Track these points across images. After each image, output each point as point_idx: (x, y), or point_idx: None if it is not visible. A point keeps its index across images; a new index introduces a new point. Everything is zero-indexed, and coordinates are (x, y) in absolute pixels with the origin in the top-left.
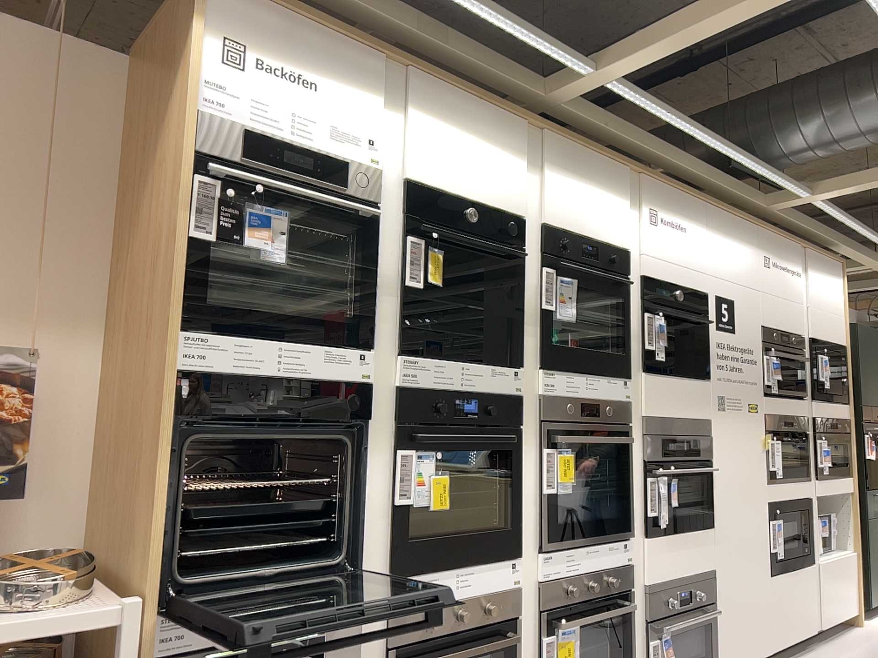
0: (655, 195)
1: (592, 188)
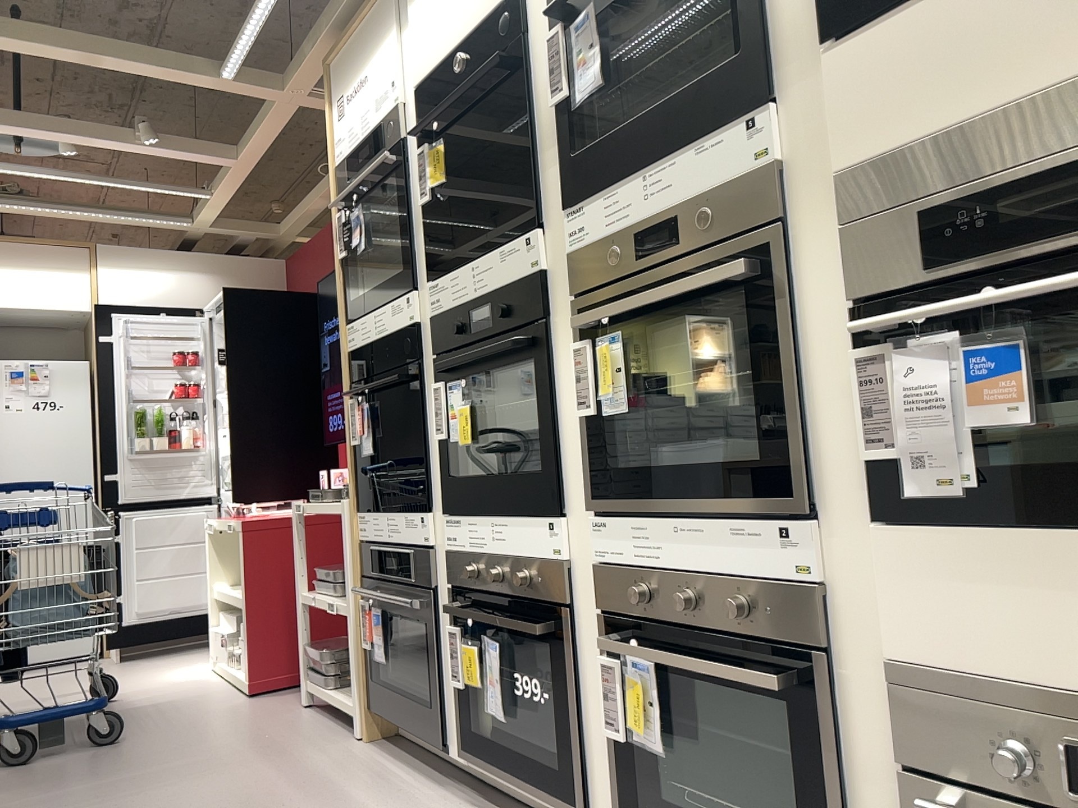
0: None
1: None
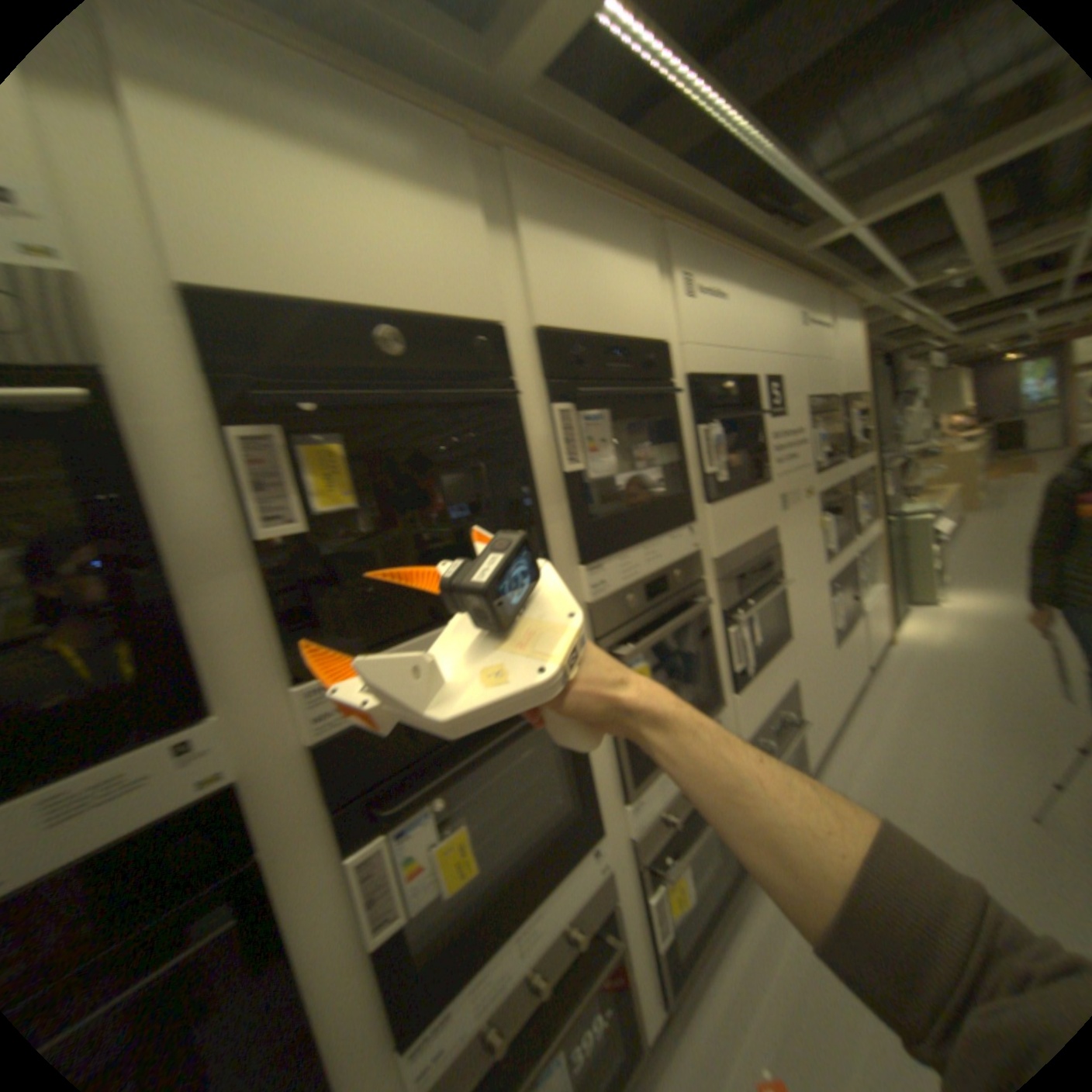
0: (699, 245)
1: (613, 243)
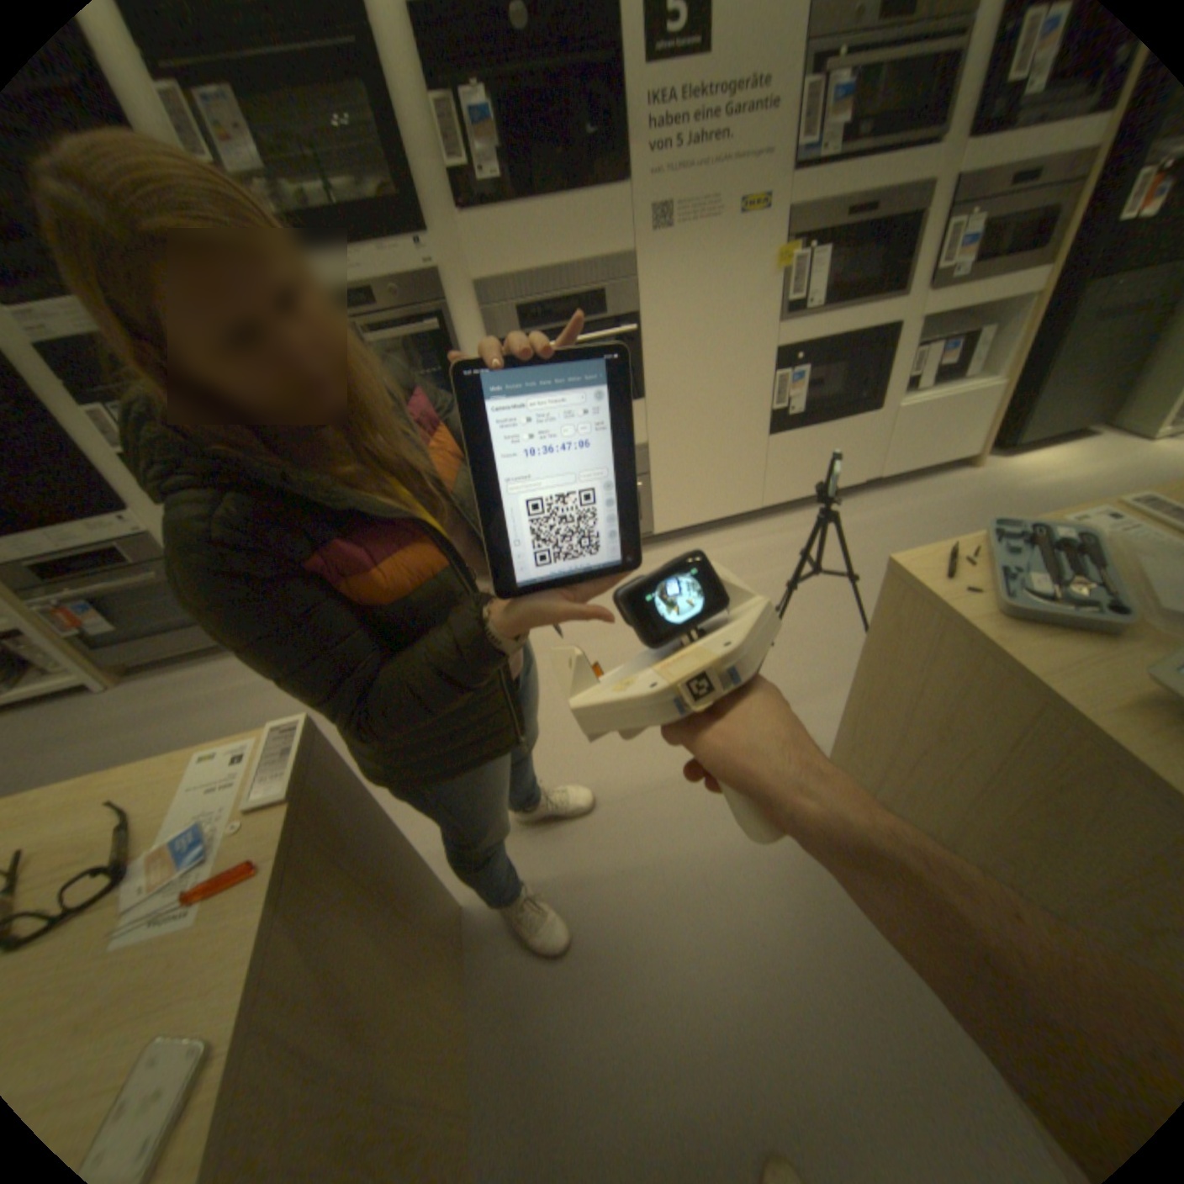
0: None
1: None
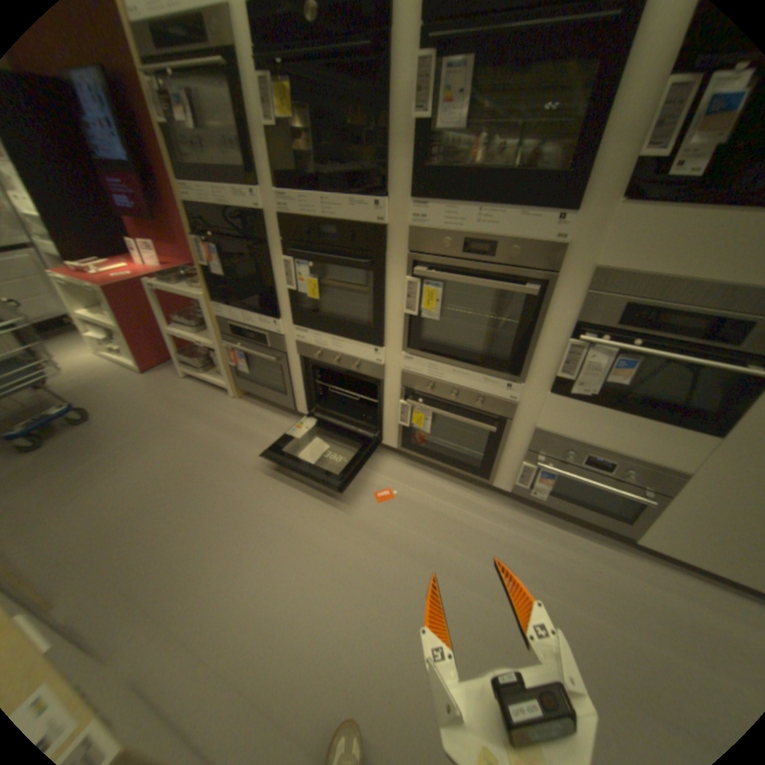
0: None
1: None
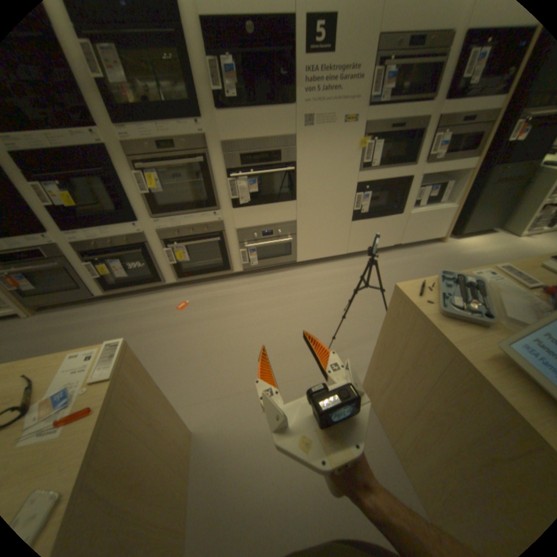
0: None
1: None
